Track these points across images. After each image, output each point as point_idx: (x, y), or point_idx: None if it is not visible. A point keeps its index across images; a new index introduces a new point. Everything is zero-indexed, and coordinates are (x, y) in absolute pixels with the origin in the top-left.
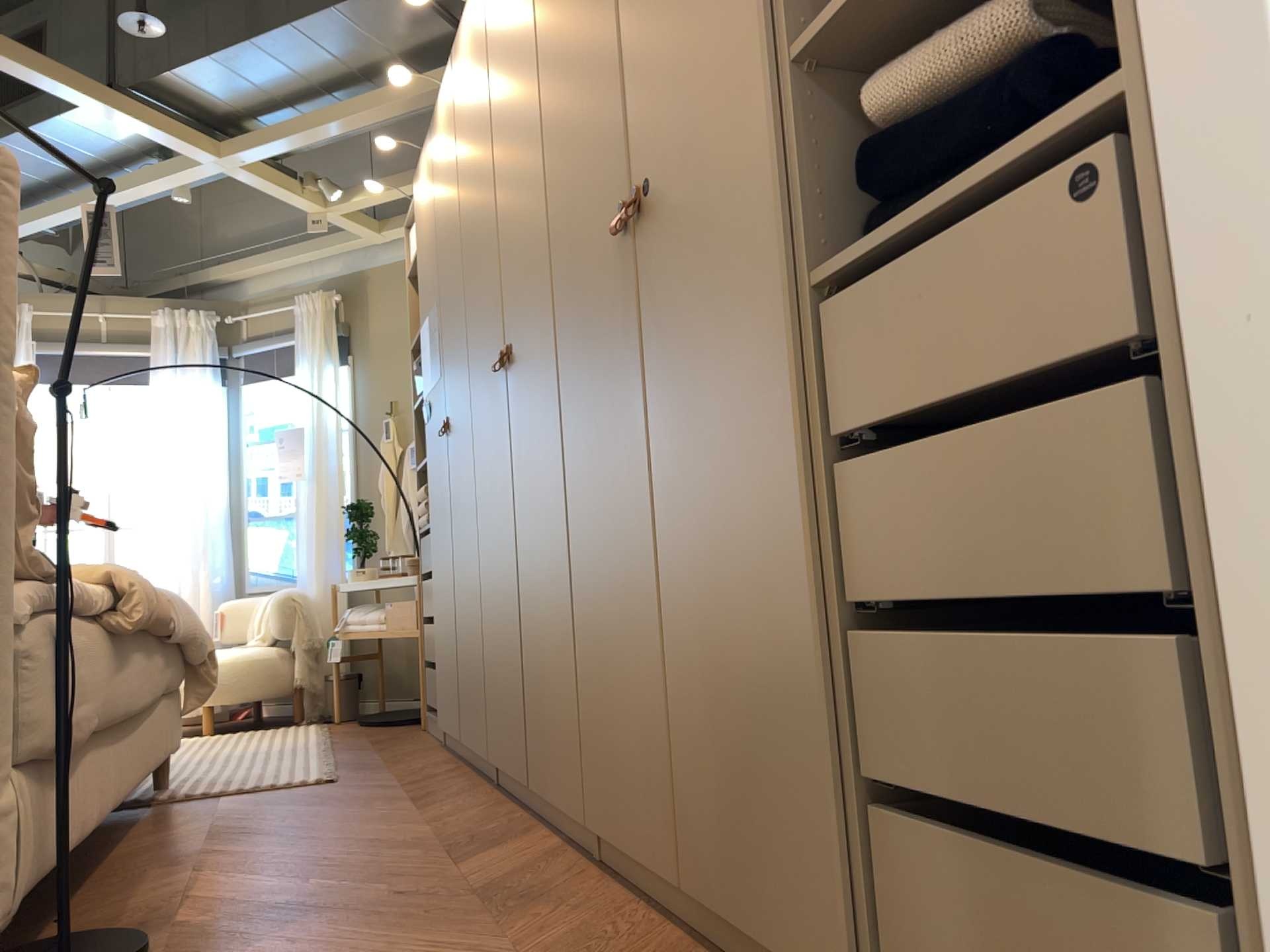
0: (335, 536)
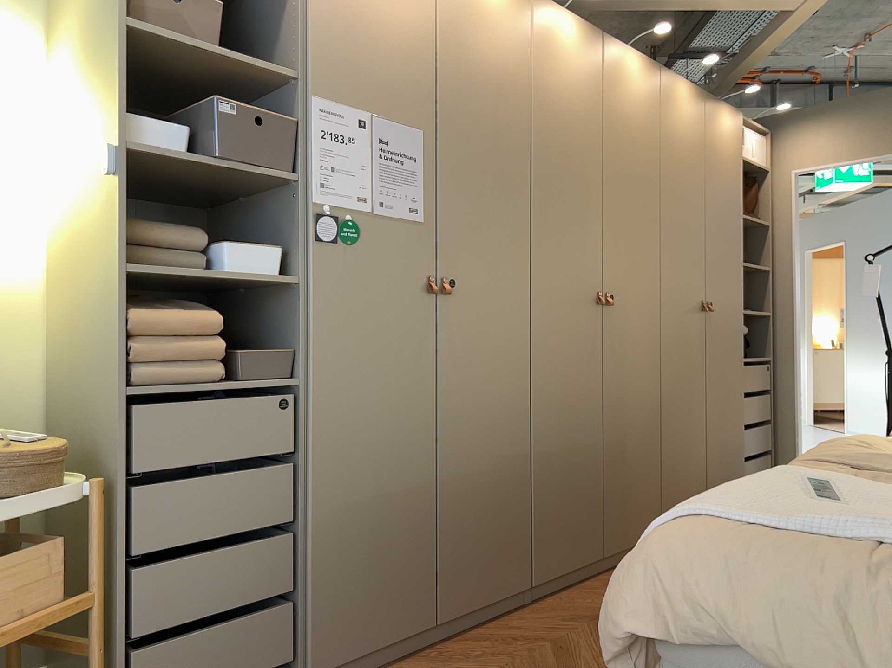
0: None
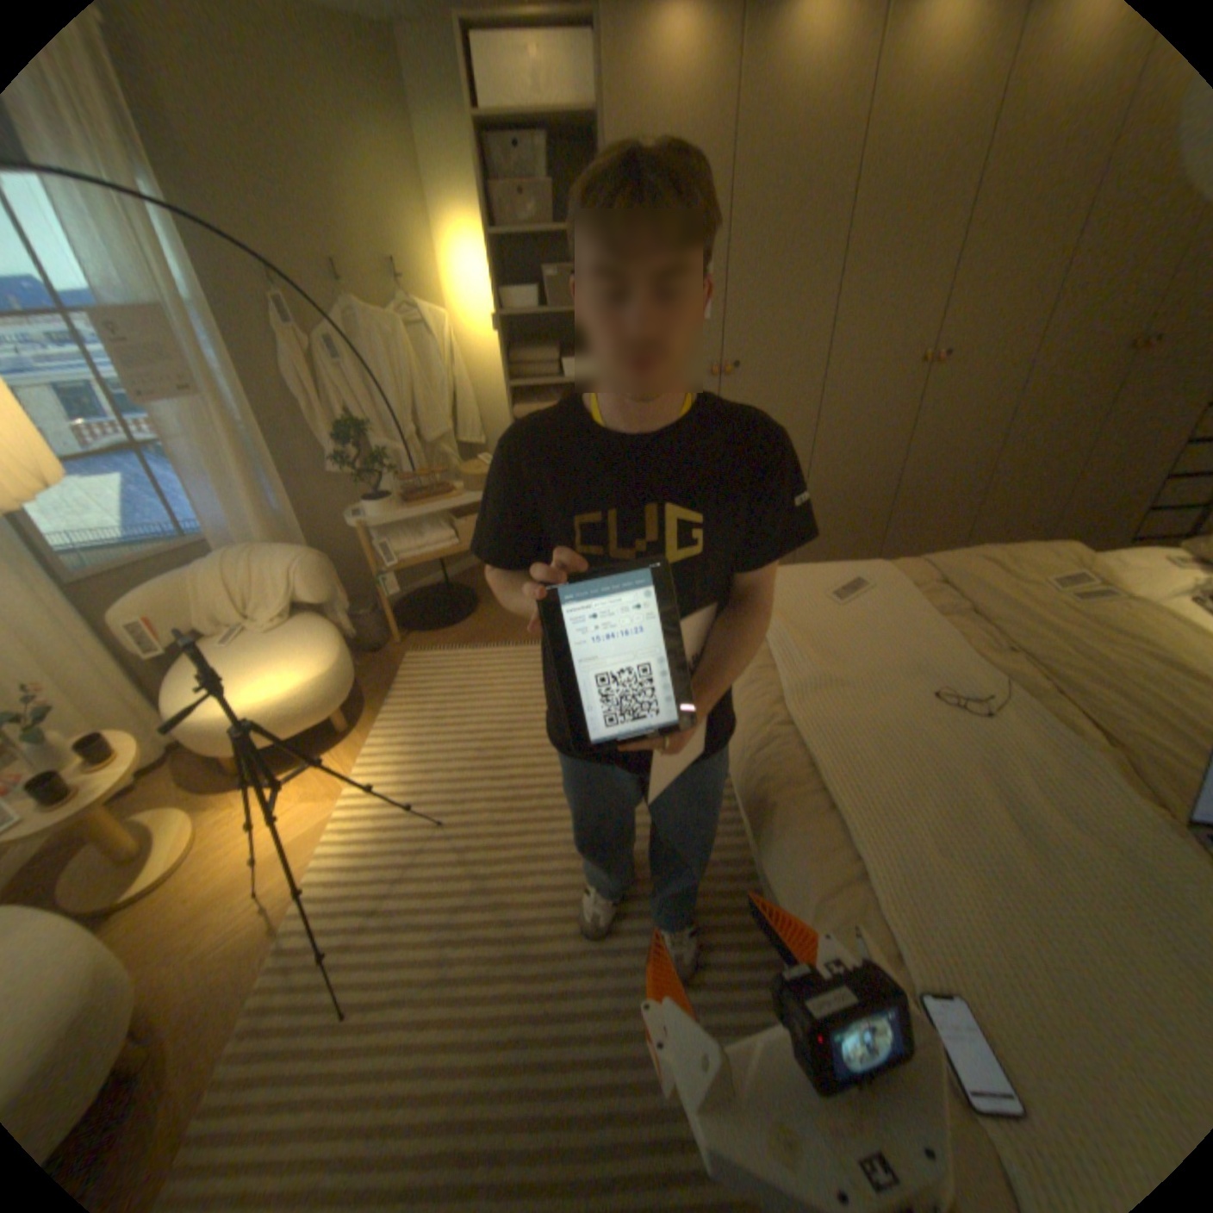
0: (246, 470)
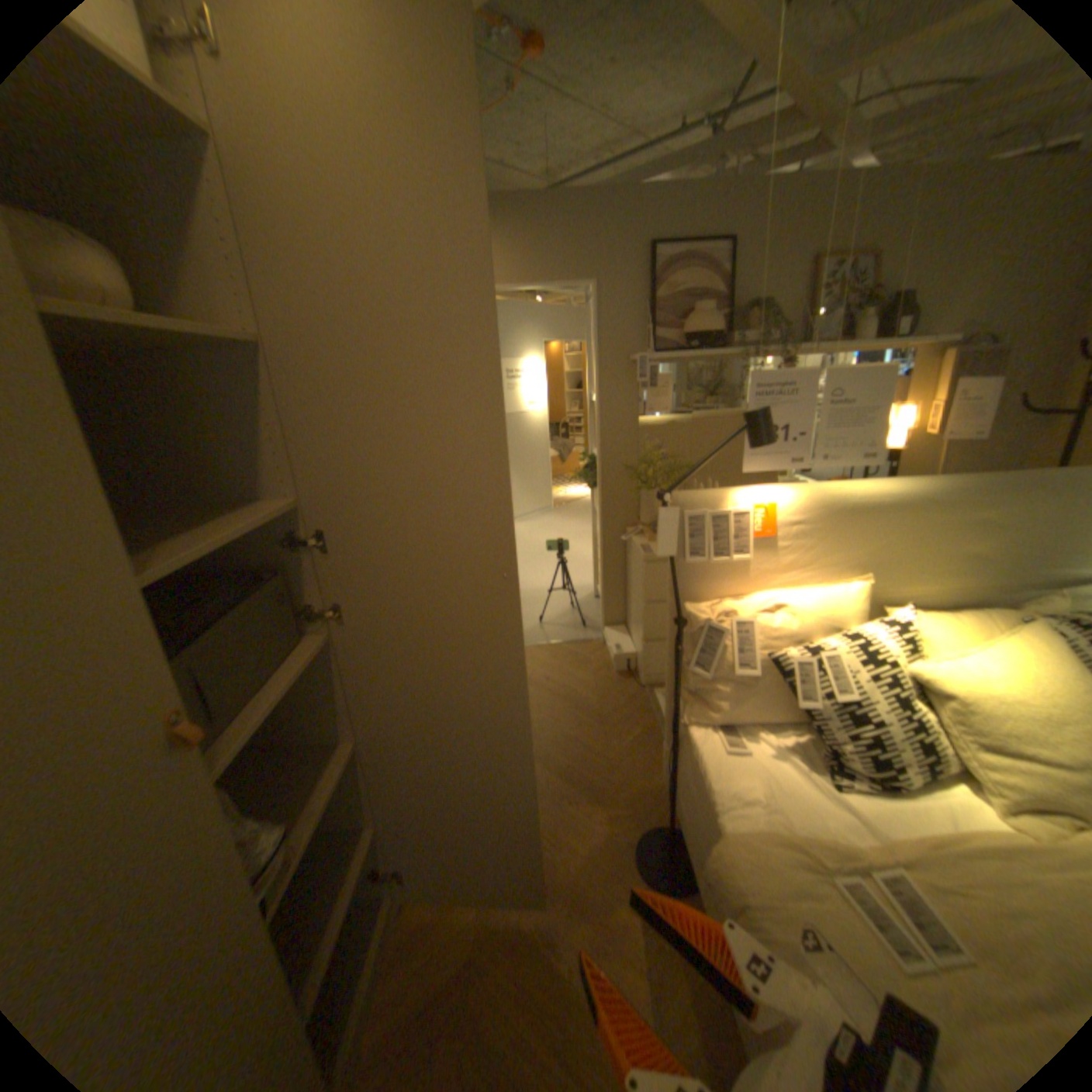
0: None
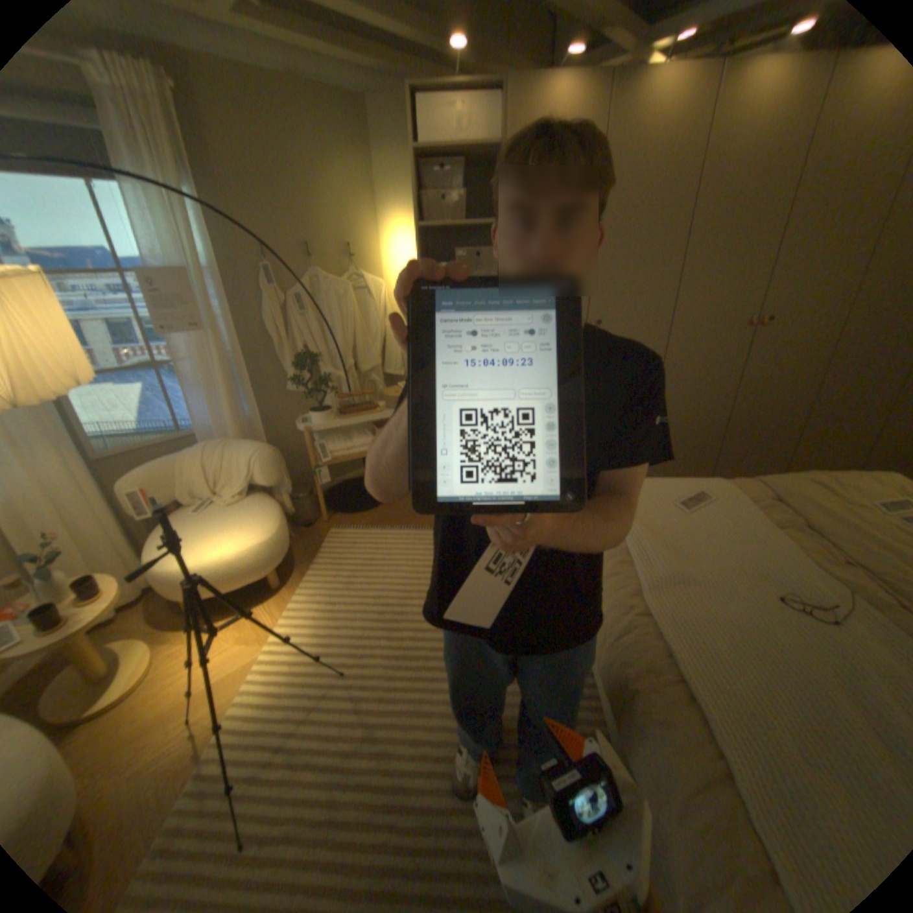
0: (230, 385)
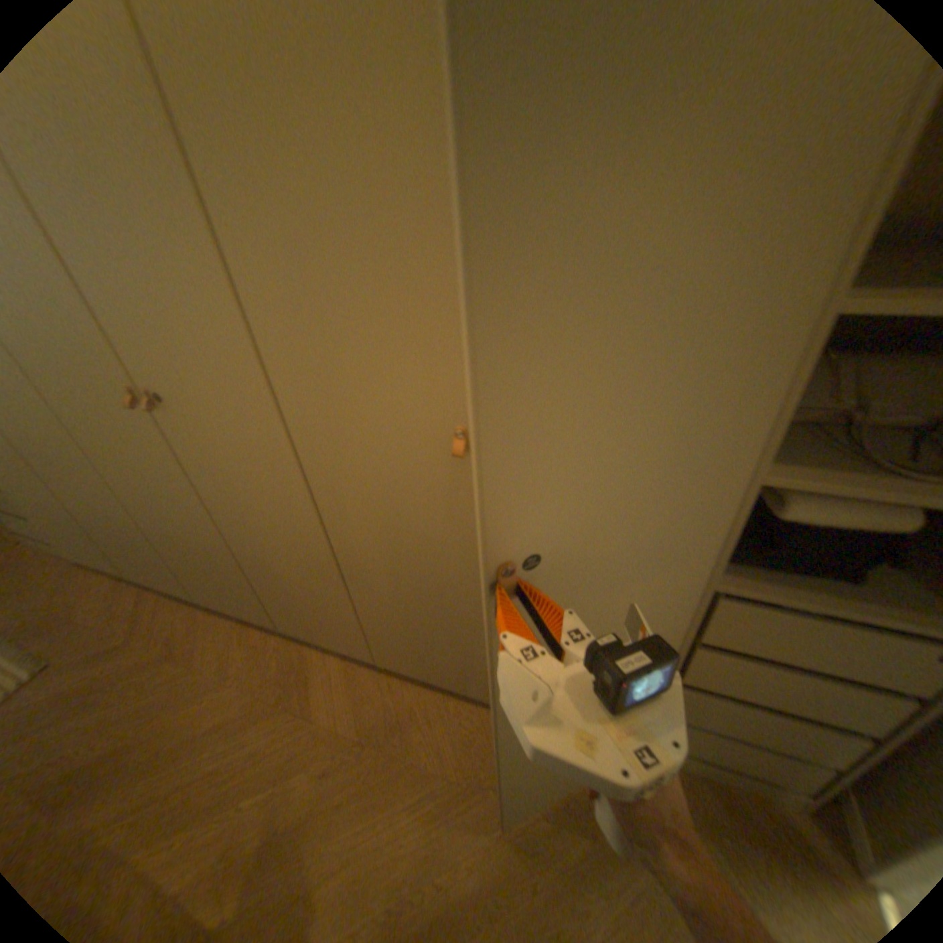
0: None
